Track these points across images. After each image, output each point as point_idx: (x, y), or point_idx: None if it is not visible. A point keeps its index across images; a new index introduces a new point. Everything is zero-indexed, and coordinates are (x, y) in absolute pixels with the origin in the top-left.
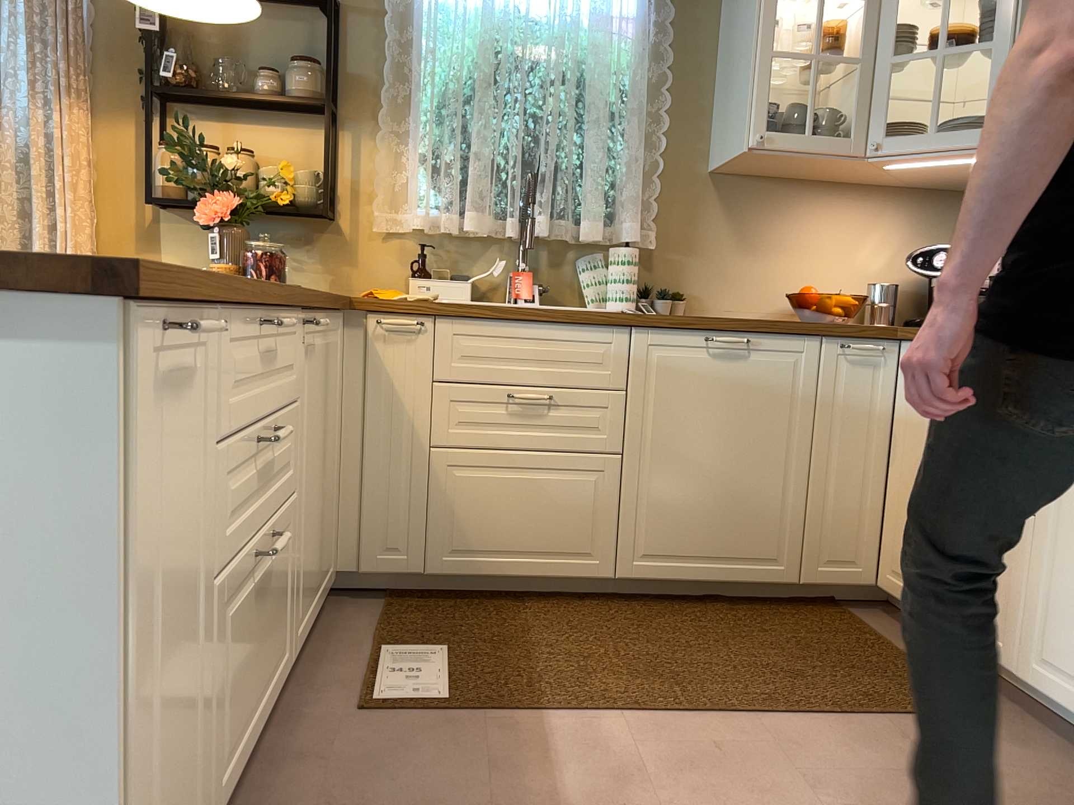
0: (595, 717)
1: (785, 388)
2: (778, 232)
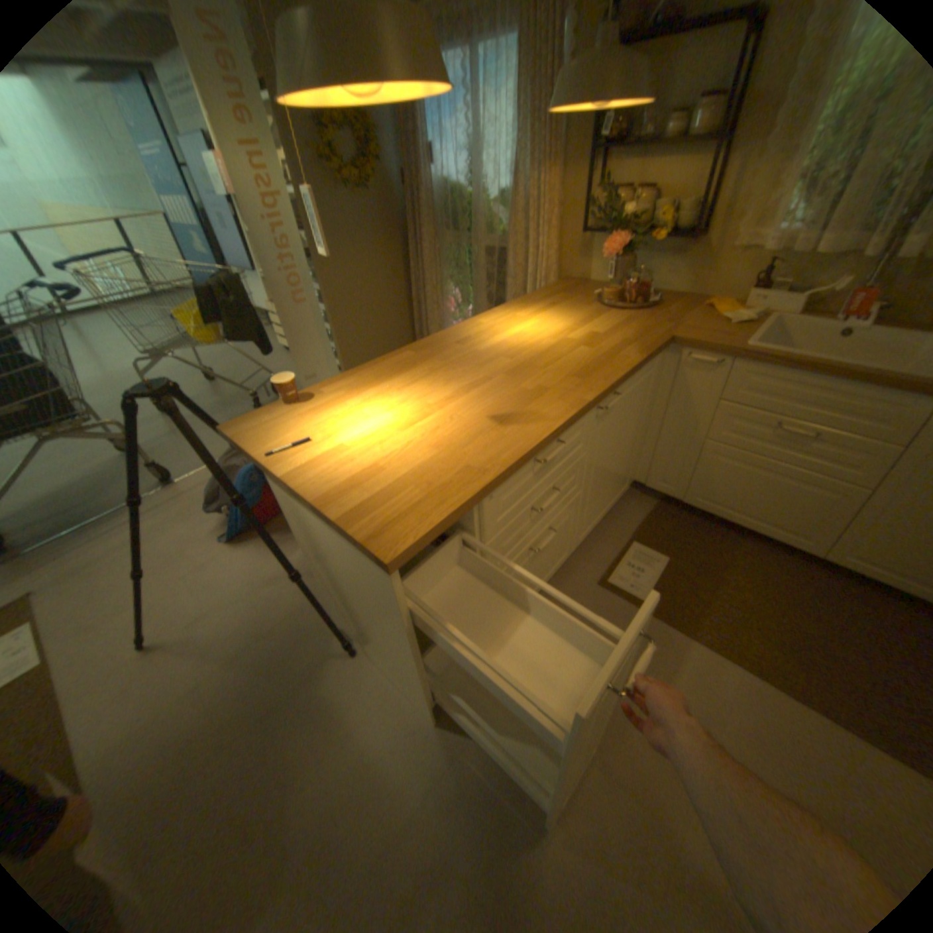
0: (727, 664)
1: None
2: None
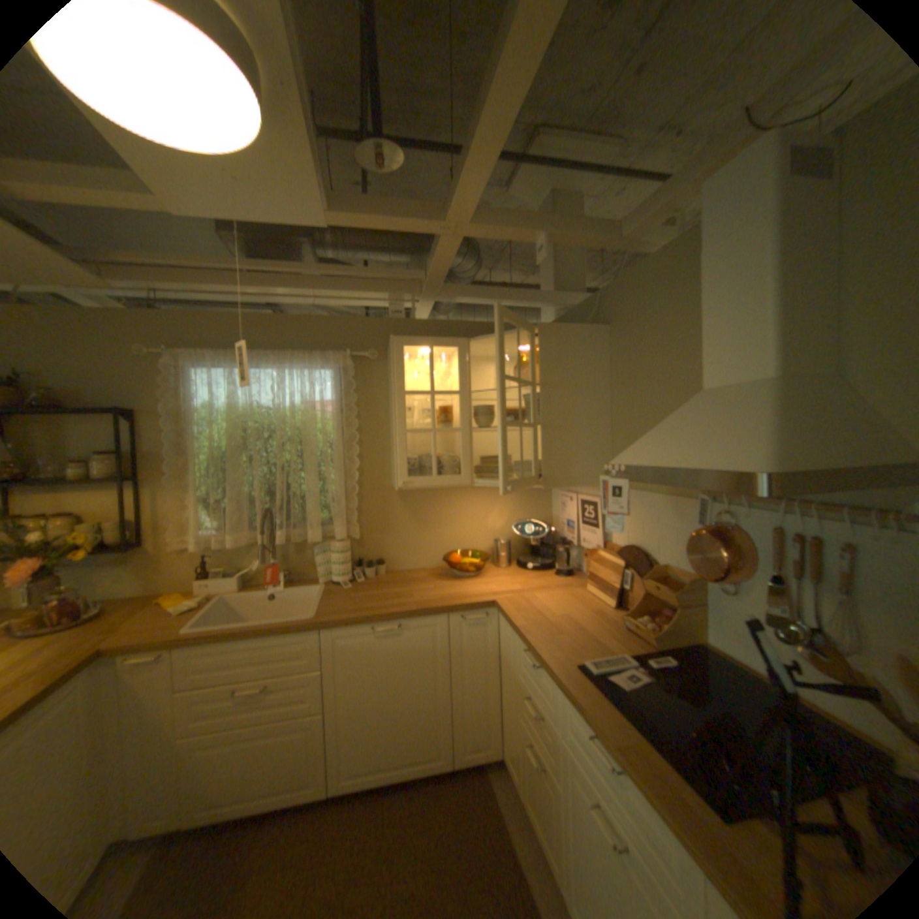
0: None
1: (427, 650)
2: (438, 514)
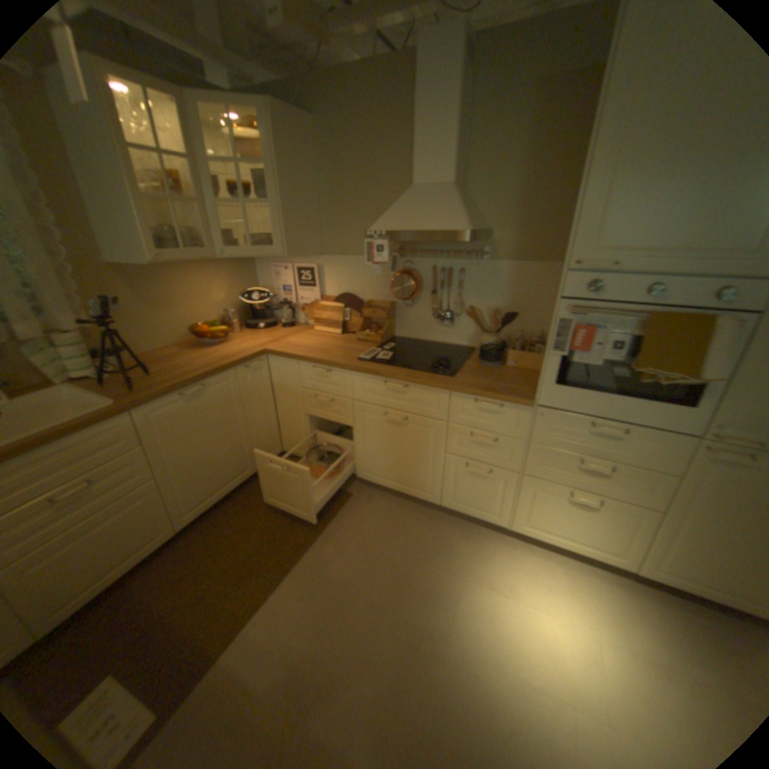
0: (242, 634)
1: (225, 399)
2: (163, 293)
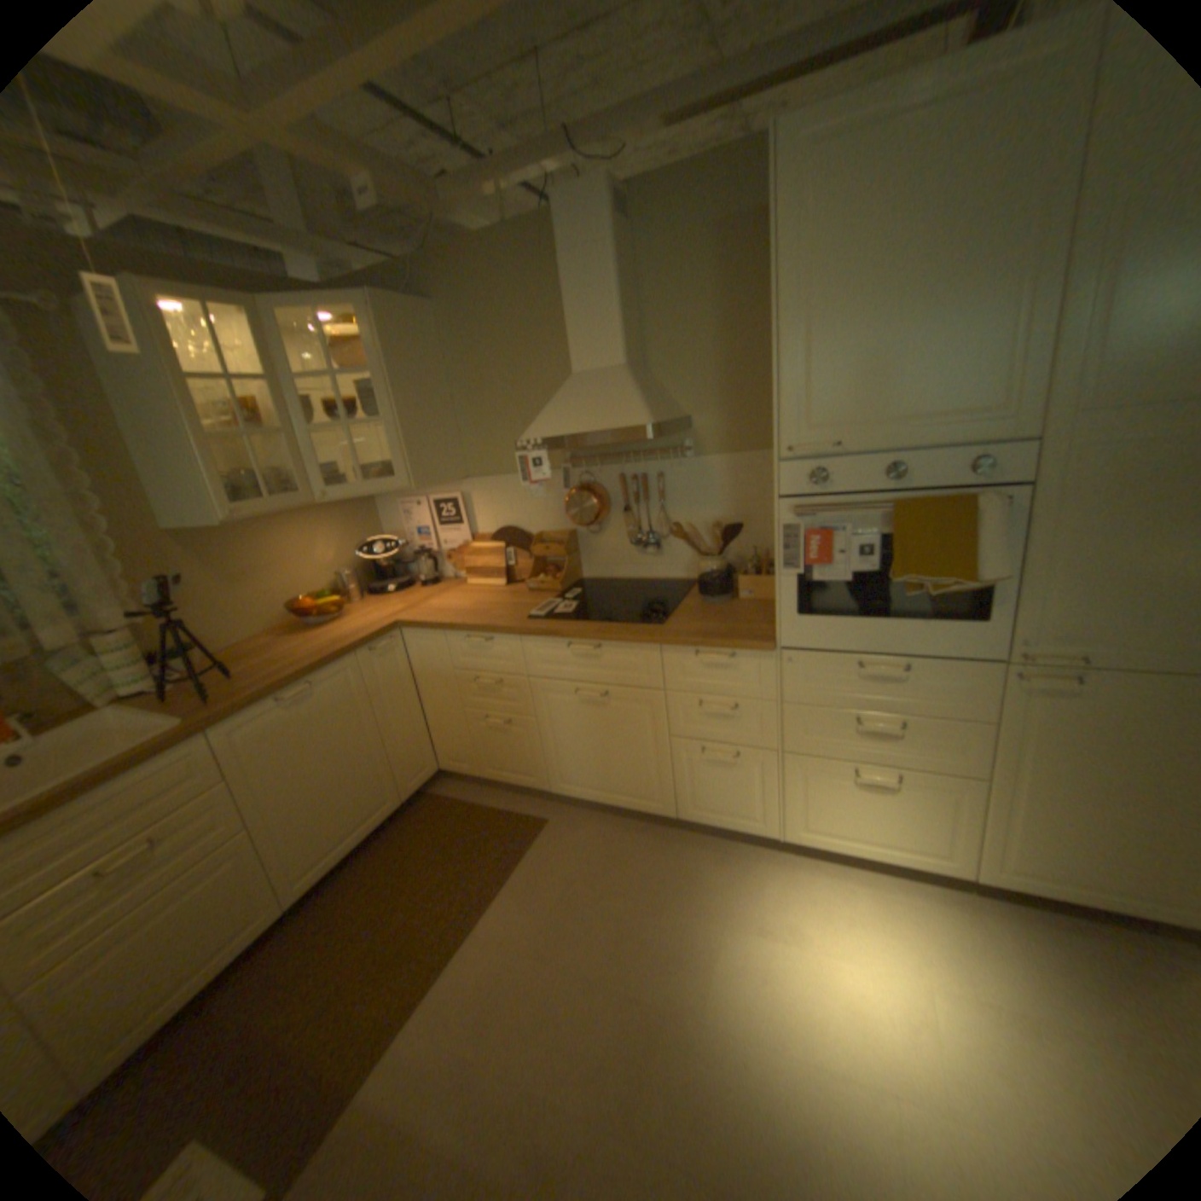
0: (392, 1052)
1: (345, 699)
2: (248, 561)
